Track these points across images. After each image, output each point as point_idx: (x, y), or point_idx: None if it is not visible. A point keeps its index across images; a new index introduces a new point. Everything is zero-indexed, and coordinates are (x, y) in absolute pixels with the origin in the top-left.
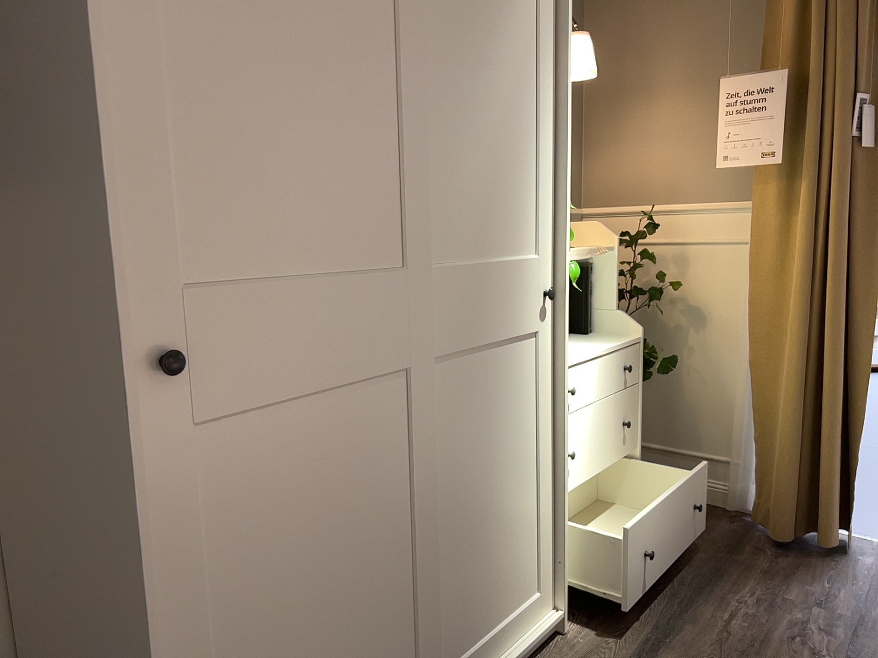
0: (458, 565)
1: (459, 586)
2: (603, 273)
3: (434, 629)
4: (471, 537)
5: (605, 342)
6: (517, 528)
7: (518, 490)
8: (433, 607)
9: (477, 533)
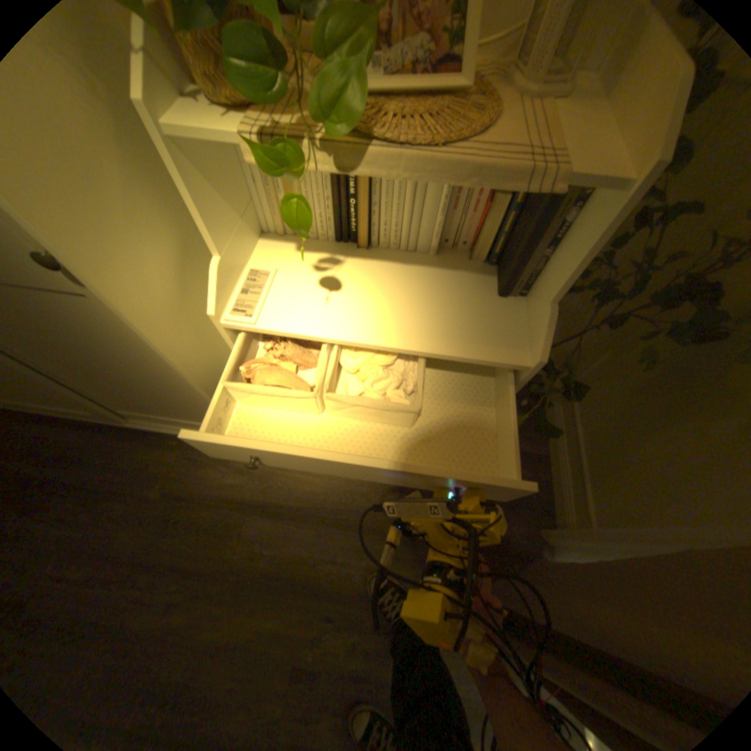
0: (99, 387)
1: (110, 394)
2: (588, 218)
3: (89, 398)
4: (102, 382)
5: (450, 331)
6: (176, 399)
7: (158, 385)
8: (77, 392)
9: (110, 384)
